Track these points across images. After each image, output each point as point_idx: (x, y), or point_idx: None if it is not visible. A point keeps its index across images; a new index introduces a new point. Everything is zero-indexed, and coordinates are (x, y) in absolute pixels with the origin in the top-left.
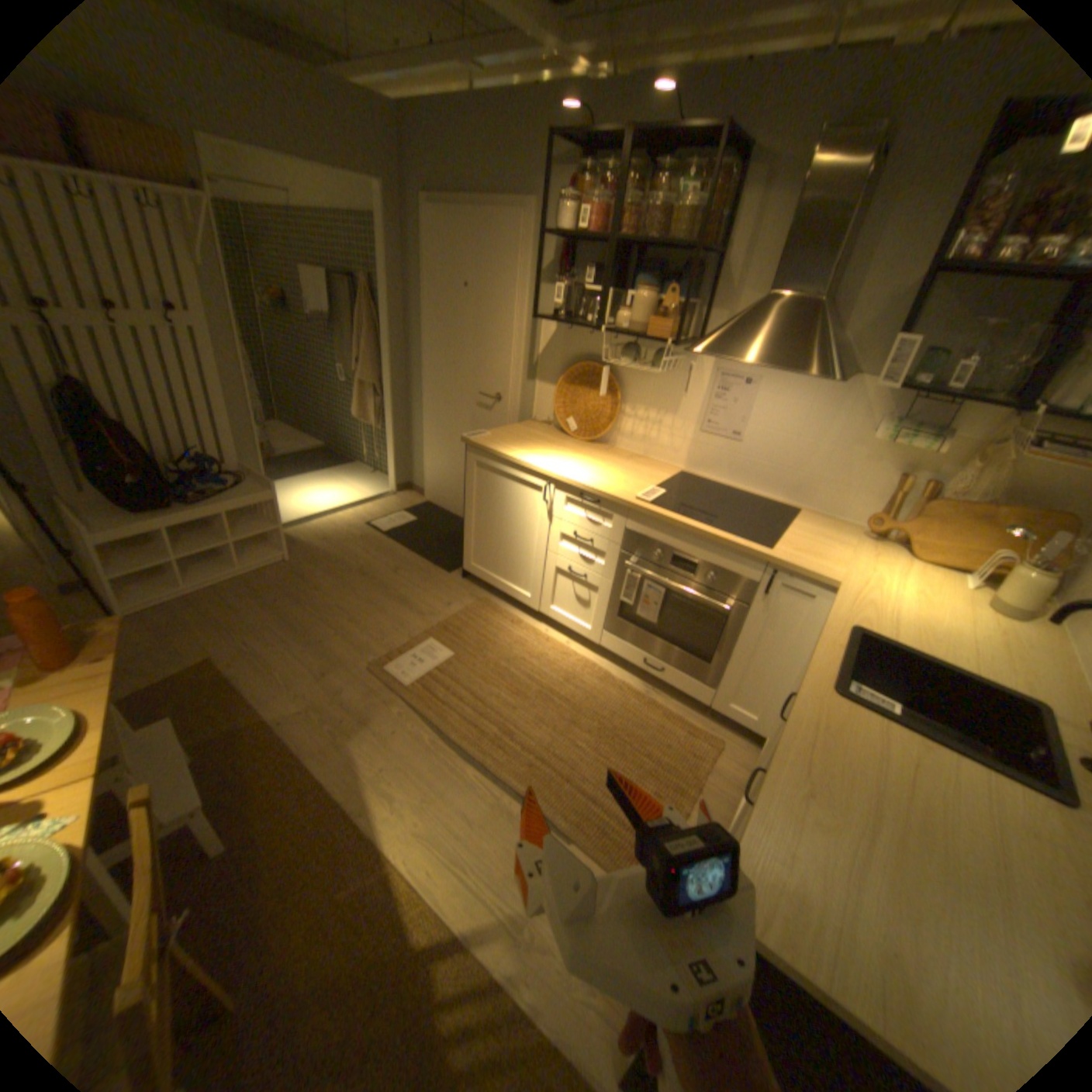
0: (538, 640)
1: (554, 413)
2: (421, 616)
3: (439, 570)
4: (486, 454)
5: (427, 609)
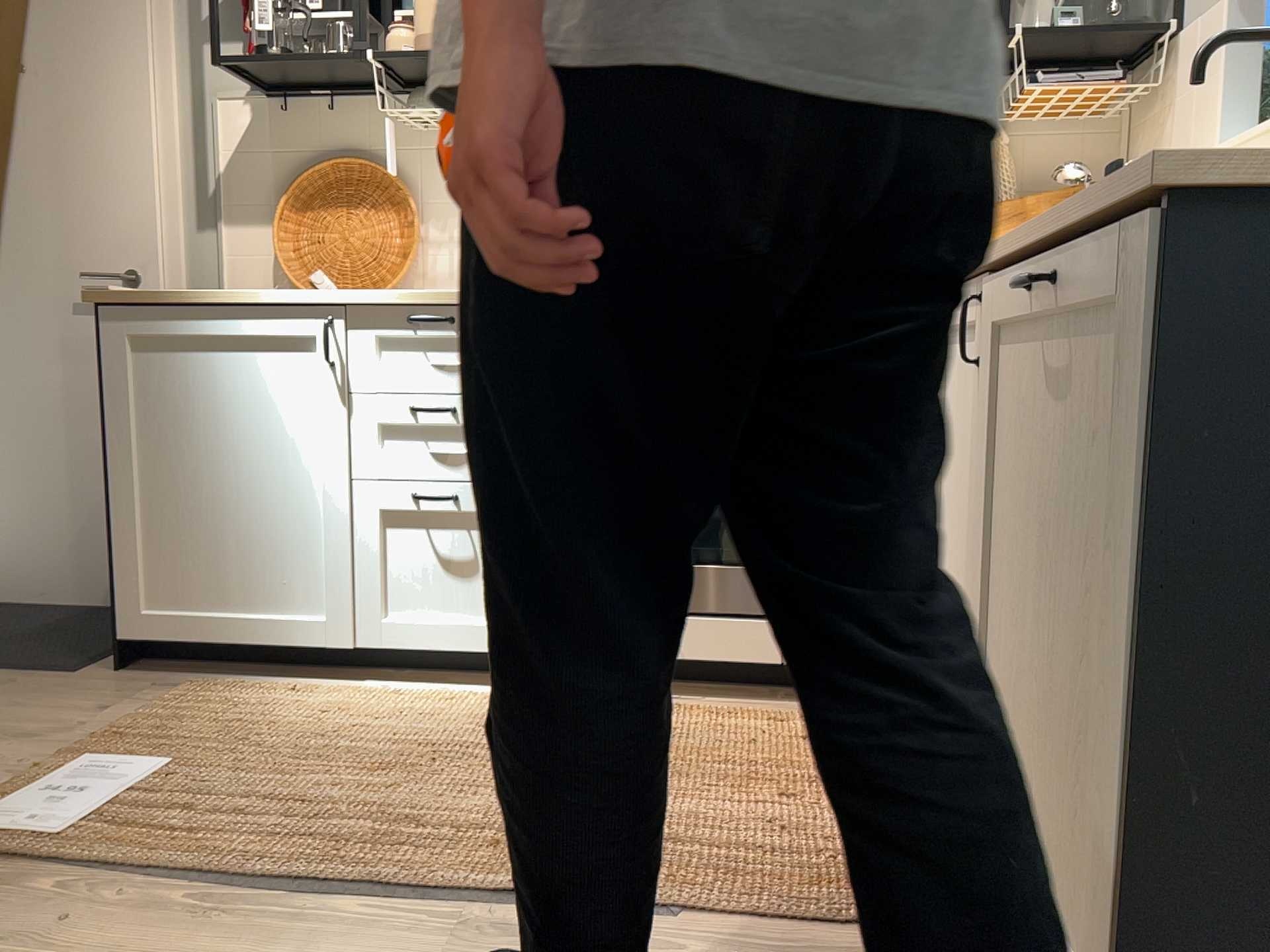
0: (379, 699)
1: (282, 267)
2: (31, 742)
3: (42, 674)
4: (160, 307)
5: (42, 729)
